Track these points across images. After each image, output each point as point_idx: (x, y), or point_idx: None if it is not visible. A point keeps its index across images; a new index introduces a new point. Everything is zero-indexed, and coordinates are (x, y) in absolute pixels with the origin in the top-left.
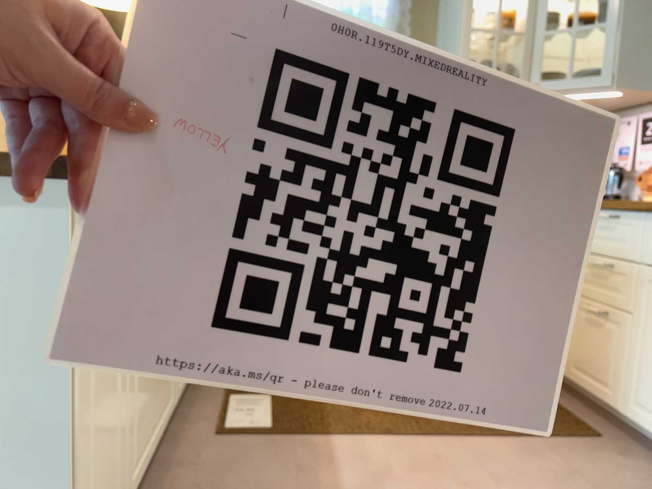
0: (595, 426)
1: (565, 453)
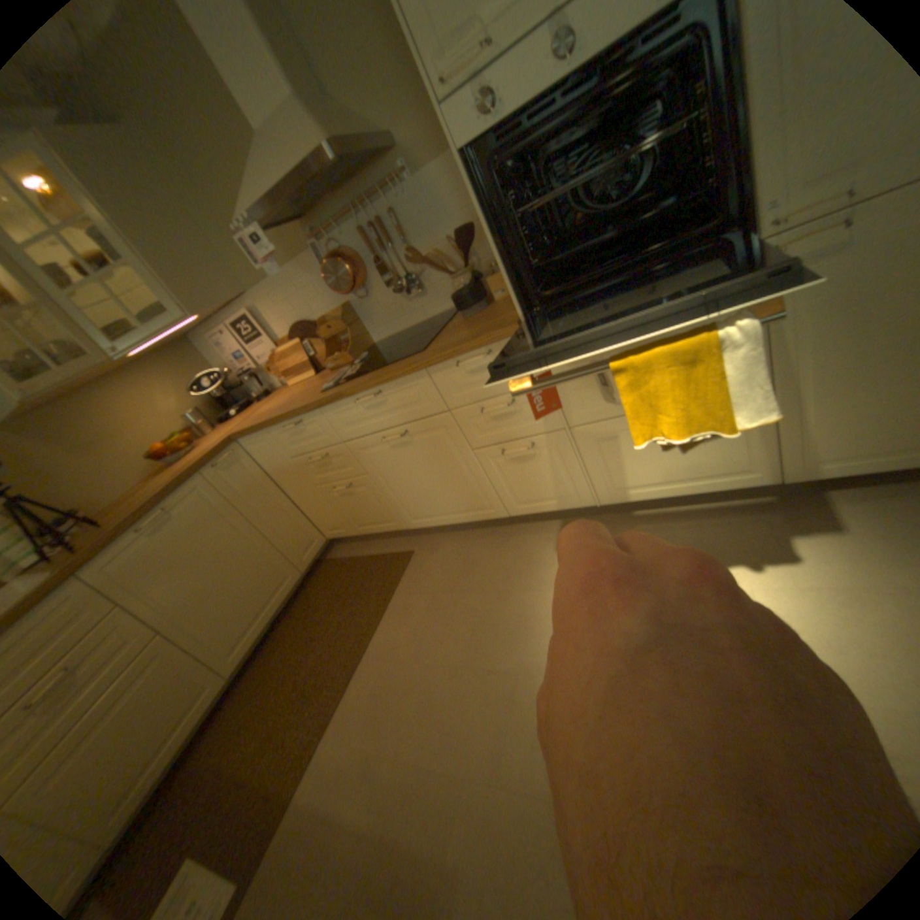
0: (400, 547)
1: (412, 585)
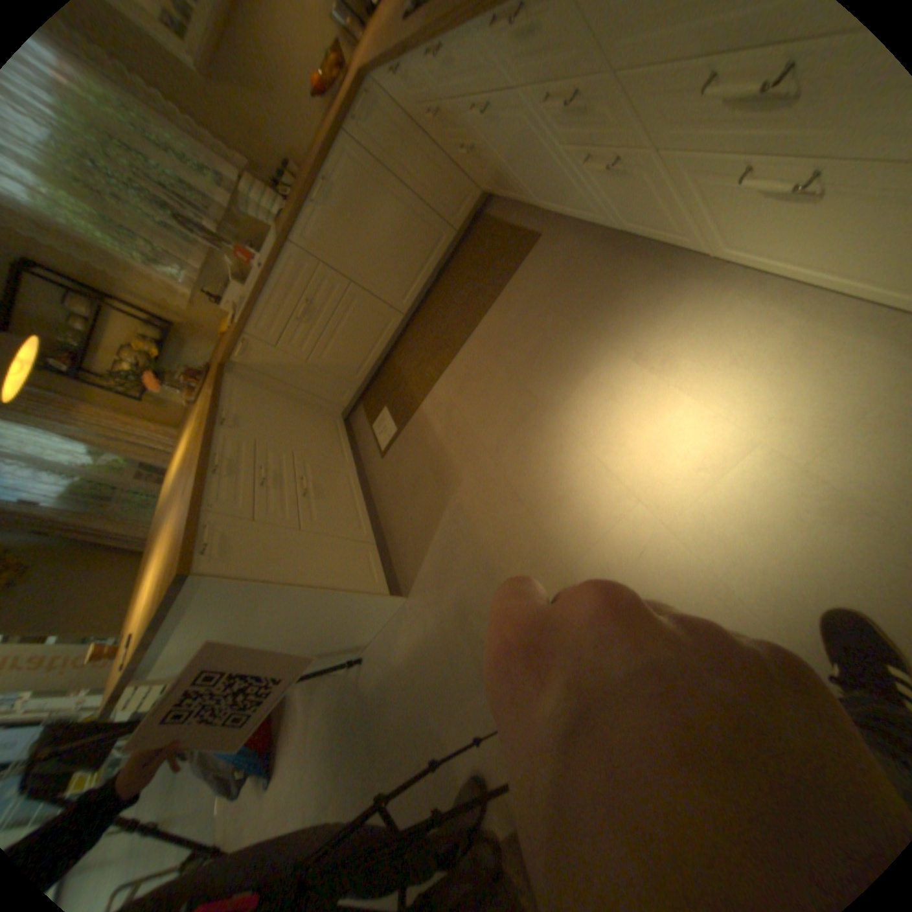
0: (536, 221)
1: (524, 277)
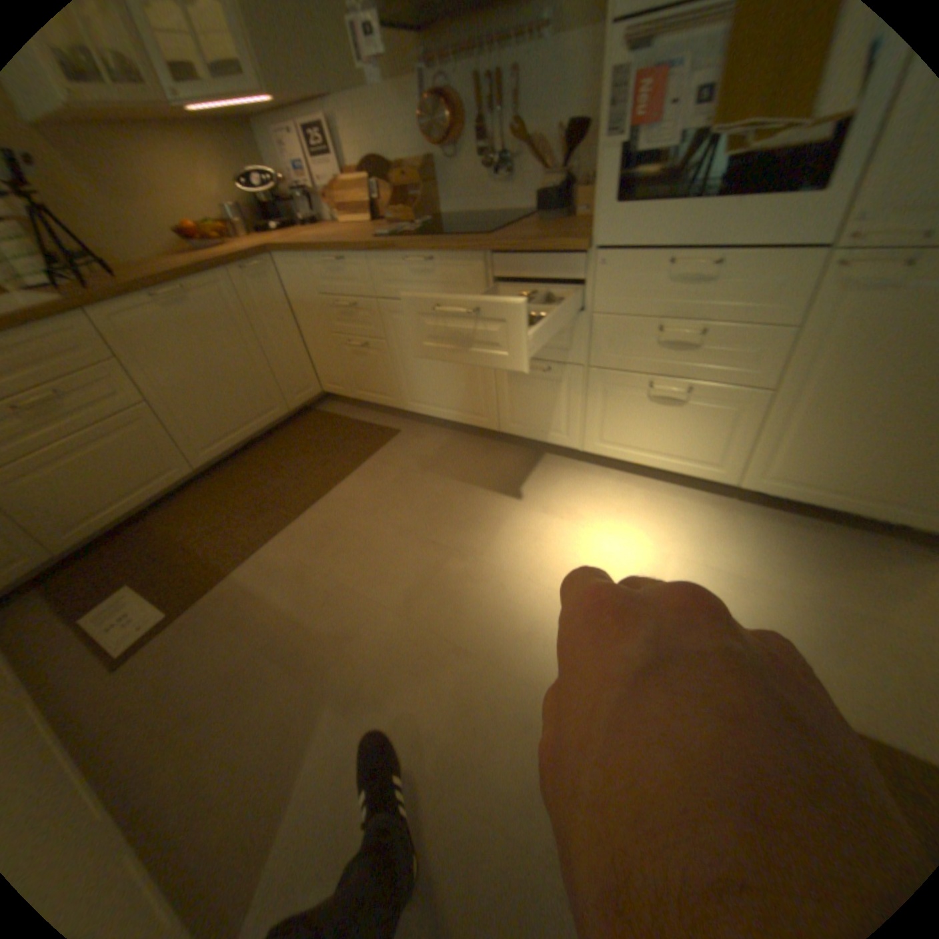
0: (387, 422)
1: (387, 456)
